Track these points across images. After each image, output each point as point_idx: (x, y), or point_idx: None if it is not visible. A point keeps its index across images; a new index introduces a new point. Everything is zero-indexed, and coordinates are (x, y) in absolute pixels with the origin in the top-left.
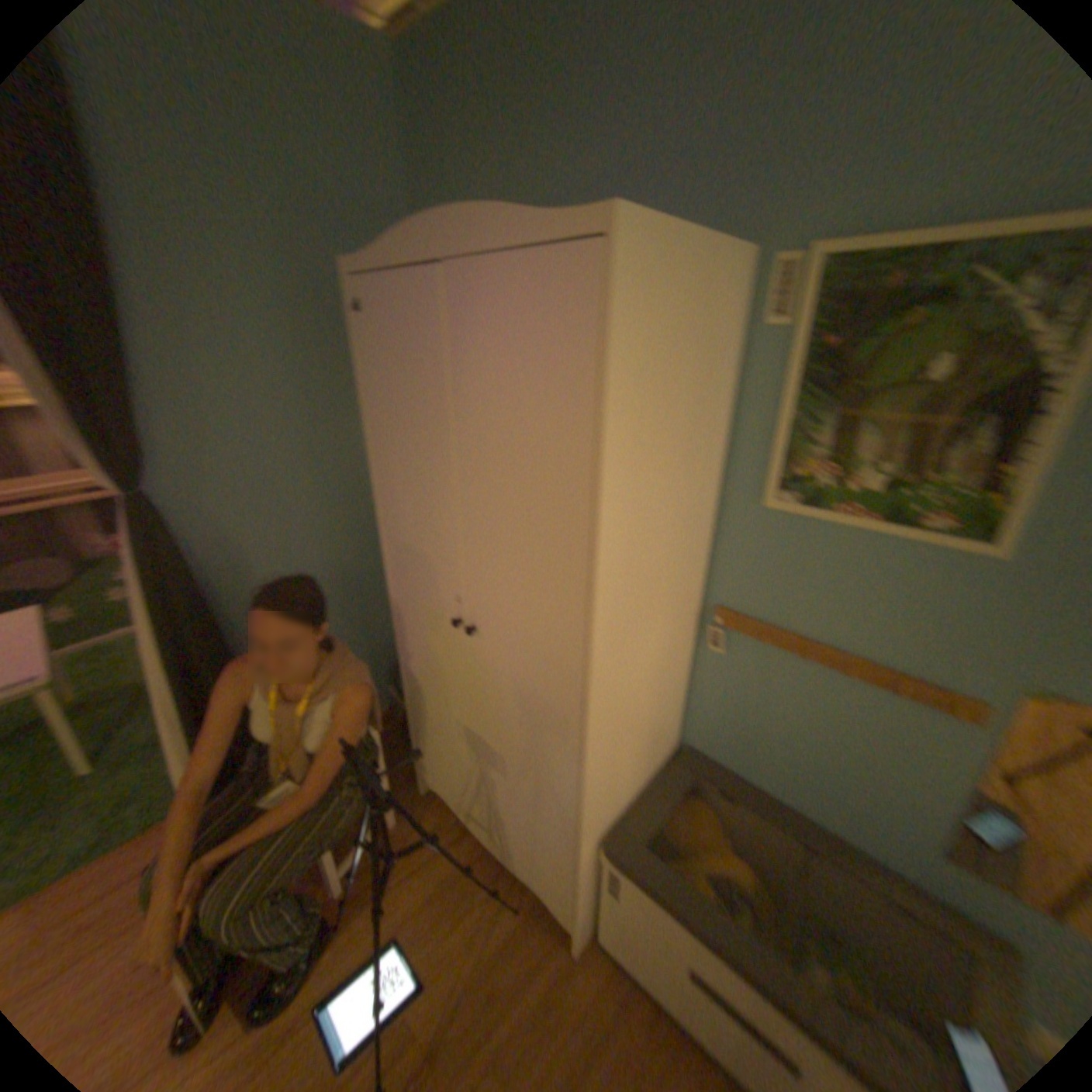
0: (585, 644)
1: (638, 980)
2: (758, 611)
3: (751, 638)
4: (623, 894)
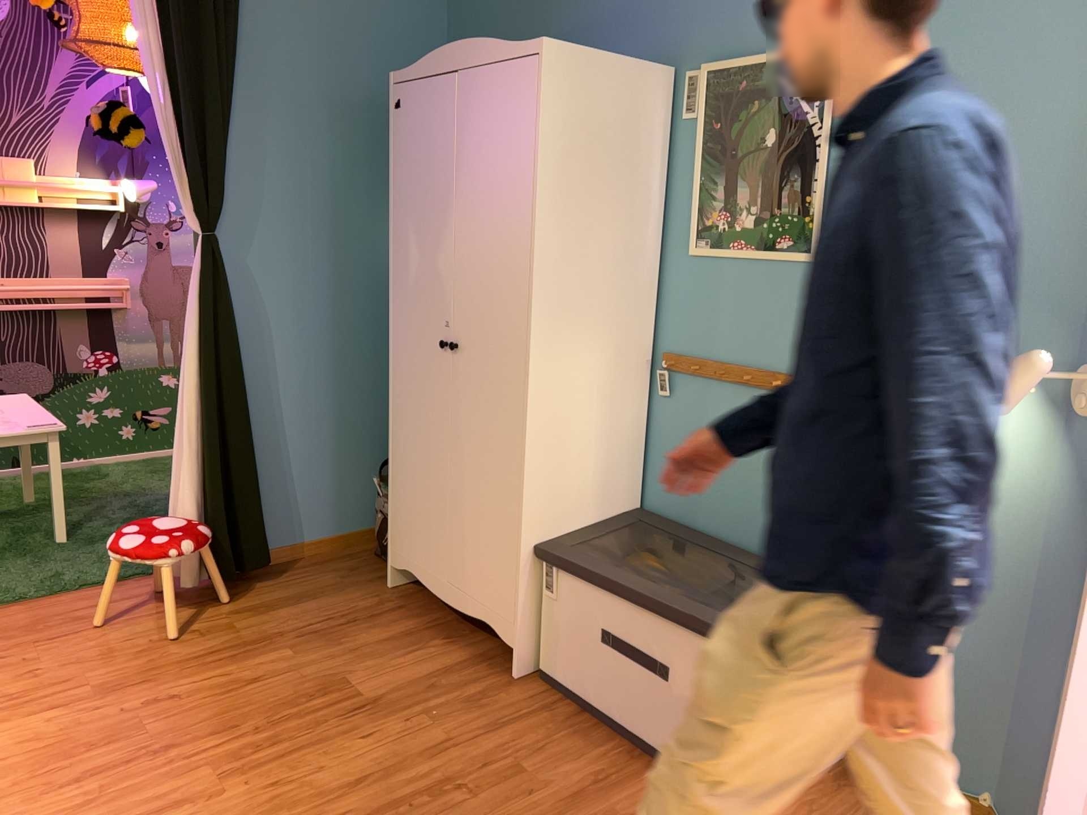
0: (527, 314)
1: (568, 679)
2: (693, 347)
3: (688, 372)
4: (556, 576)
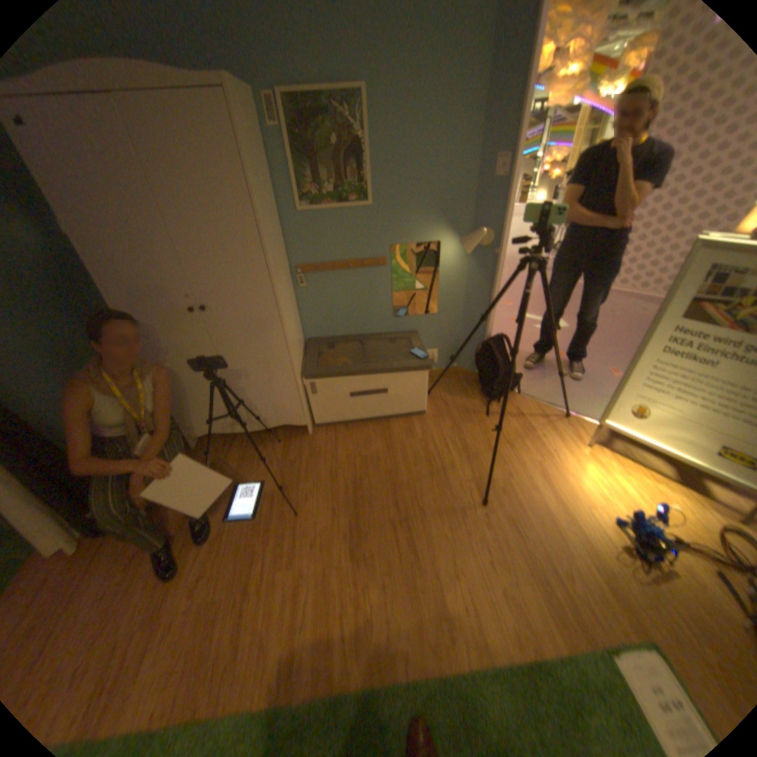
0: (269, 275)
1: (335, 419)
2: (311, 260)
3: (313, 272)
4: (317, 387)
